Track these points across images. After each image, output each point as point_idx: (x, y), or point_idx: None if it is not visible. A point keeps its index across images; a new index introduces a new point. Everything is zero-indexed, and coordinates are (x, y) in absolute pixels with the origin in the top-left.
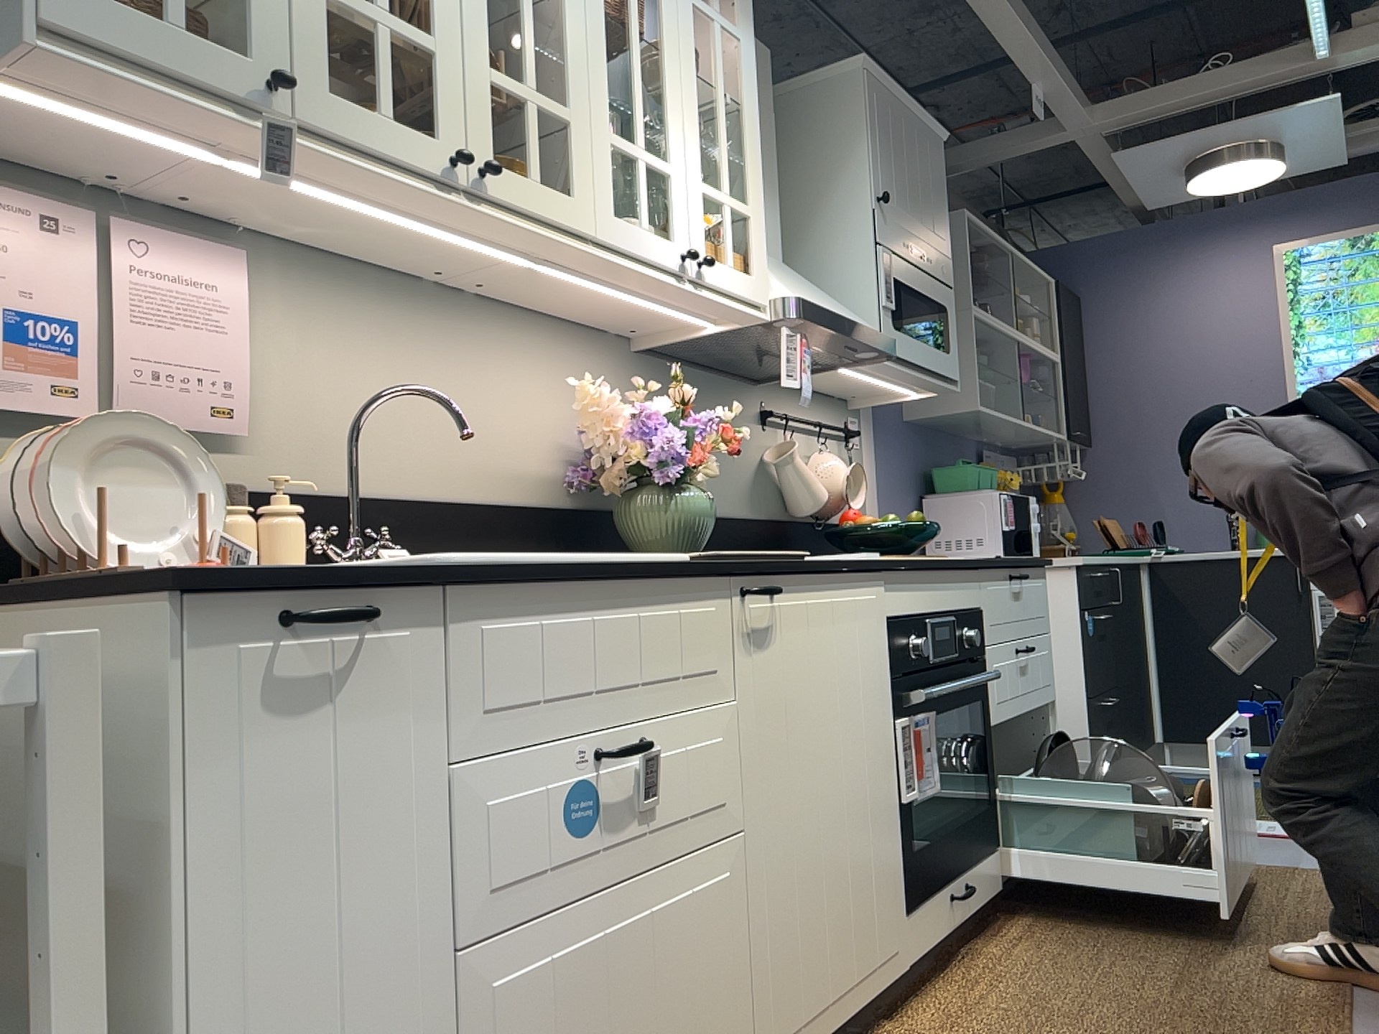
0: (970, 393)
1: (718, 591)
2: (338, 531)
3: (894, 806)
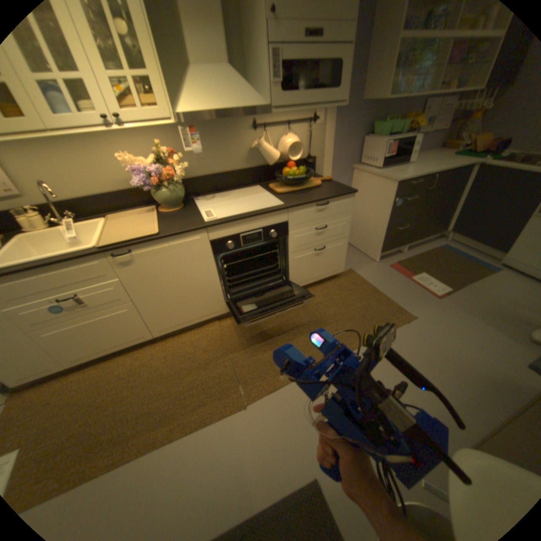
0: (392, 86)
1: (99, 258)
2: (50, 218)
3: (216, 285)
